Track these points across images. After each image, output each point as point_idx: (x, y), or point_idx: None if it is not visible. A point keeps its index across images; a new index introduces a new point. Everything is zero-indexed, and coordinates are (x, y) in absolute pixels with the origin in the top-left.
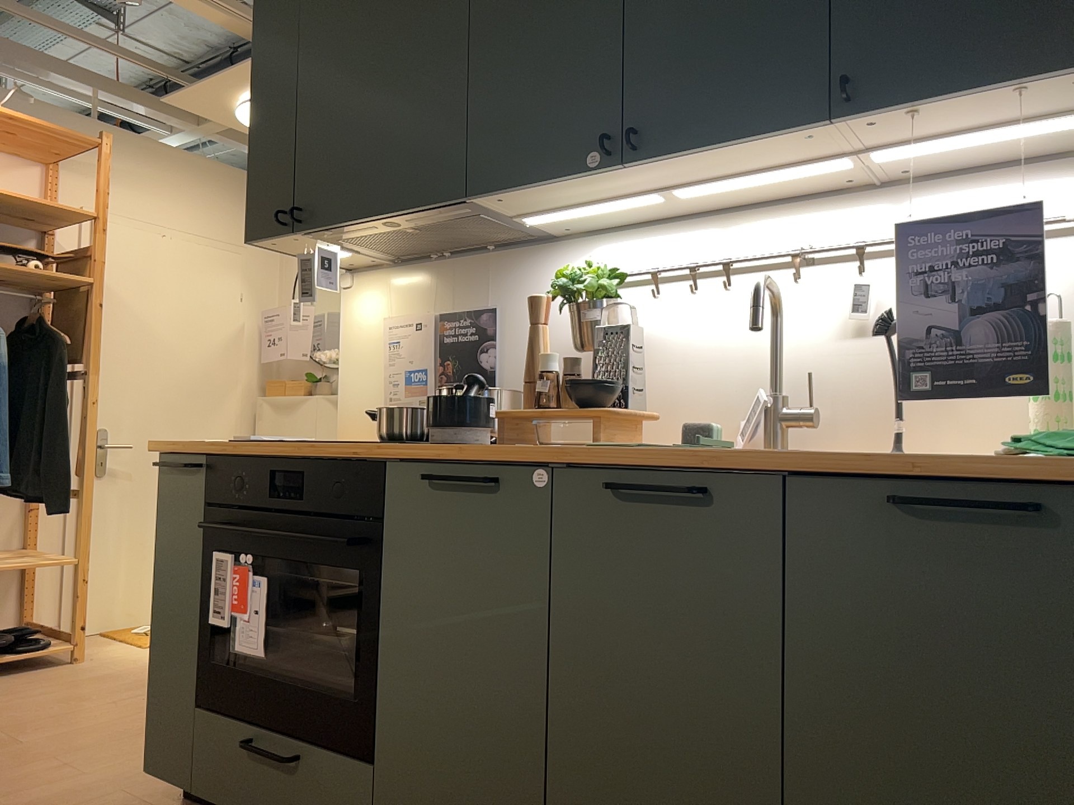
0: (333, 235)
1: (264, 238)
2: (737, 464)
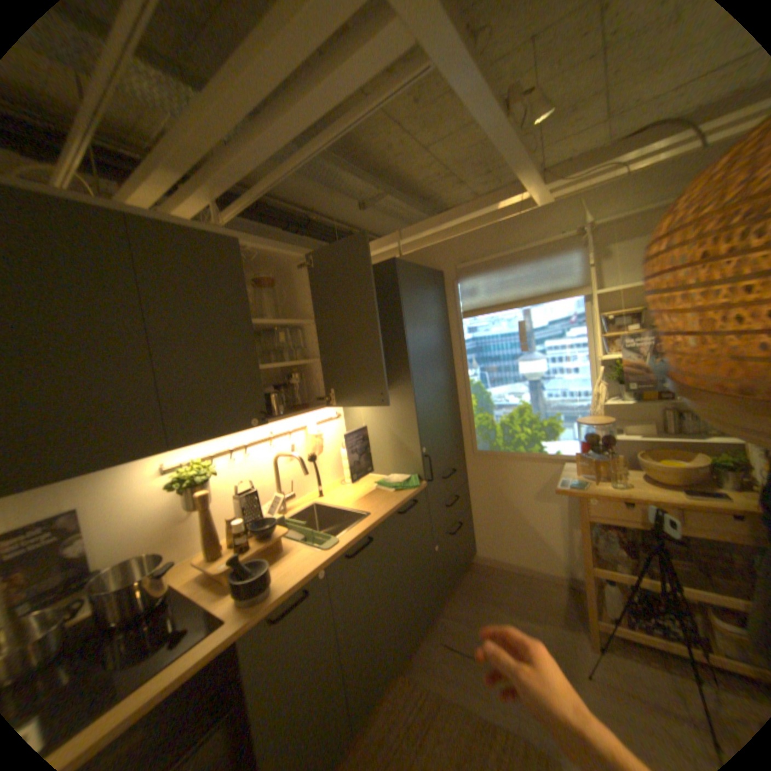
0: None
1: None
2: (375, 525)
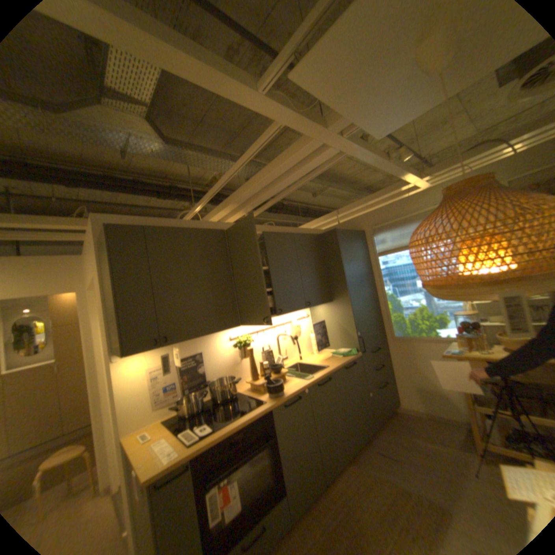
0: (173, 343)
1: (134, 353)
2: (332, 371)
